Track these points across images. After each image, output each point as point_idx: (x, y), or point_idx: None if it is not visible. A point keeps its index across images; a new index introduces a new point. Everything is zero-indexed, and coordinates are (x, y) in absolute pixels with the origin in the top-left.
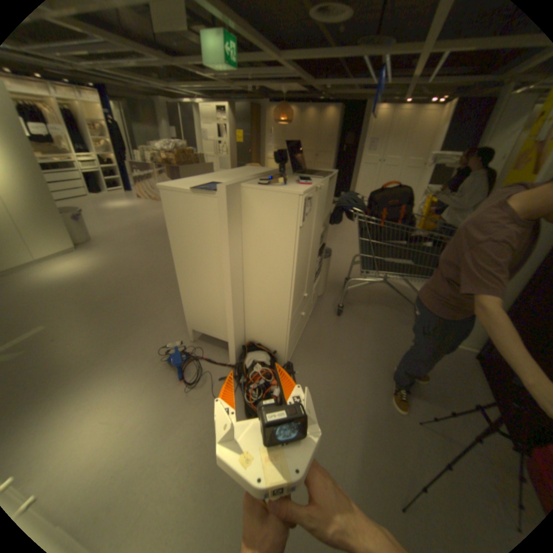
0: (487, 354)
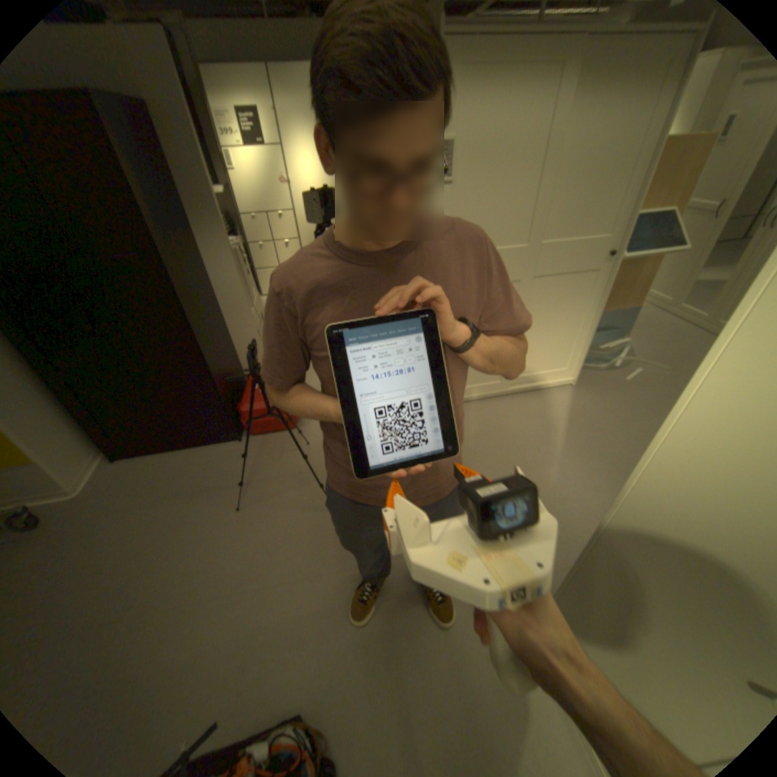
0: (113, 445)
